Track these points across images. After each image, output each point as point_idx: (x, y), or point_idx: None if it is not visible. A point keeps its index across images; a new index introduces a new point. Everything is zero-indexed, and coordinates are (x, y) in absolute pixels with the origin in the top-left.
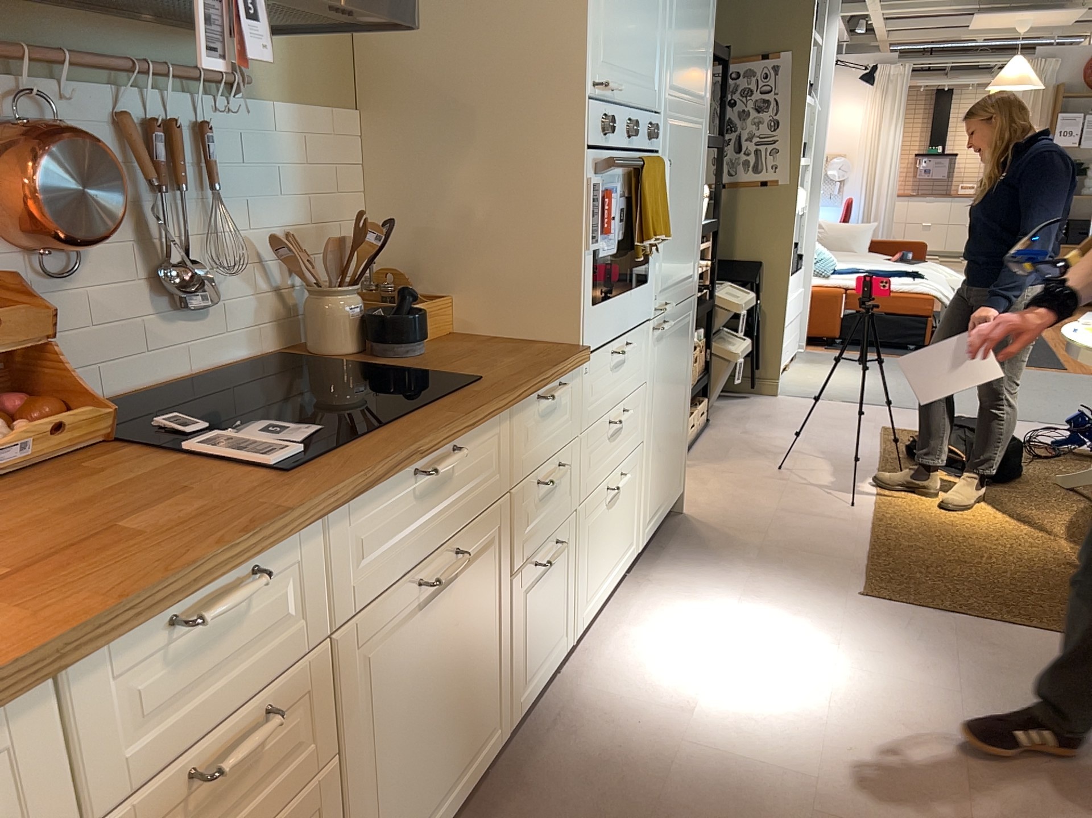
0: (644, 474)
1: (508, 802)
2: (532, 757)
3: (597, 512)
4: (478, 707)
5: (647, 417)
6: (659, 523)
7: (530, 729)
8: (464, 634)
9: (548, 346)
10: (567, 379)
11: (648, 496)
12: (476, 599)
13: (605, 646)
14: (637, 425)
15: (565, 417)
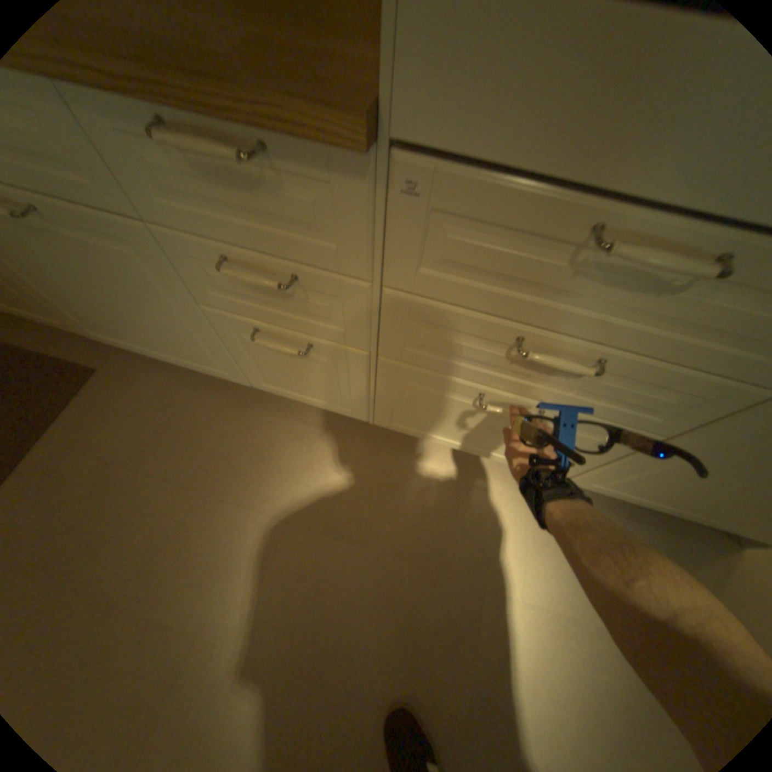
0: (632, 457)
1: (229, 403)
2: (270, 413)
3: (441, 391)
4: (181, 344)
5: (714, 426)
6: (649, 508)
7: (301, 408)
8: (119, 288)
9: (346, 58)
10: (298, 152)
11: (629, 476)
12: (125, 277)
13: (415, 458)
14: (658, 410)
15: (311, 225)
